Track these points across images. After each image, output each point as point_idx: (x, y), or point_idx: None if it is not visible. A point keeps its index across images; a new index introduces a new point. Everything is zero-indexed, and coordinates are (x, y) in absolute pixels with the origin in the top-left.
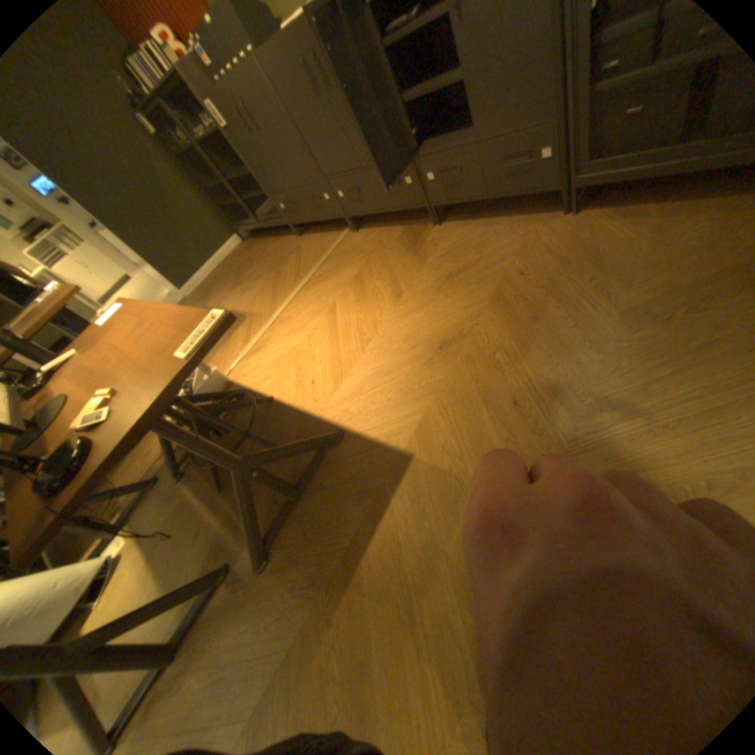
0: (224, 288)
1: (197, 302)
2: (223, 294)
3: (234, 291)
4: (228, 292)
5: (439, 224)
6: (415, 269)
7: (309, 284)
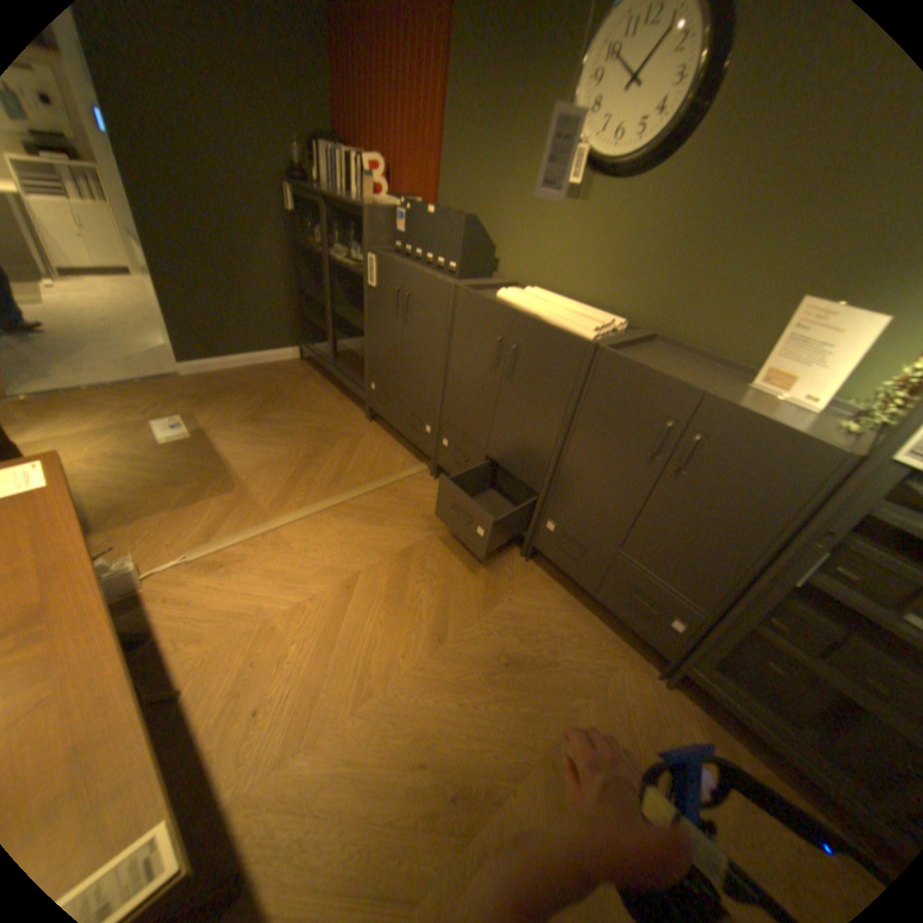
0: (235, 410)
1: (186, 398)
2: (228, 418)
3: (245, 427)
4: (236, 421)
5: (525, 560)
6: (474, 610)
7: (341, 509)
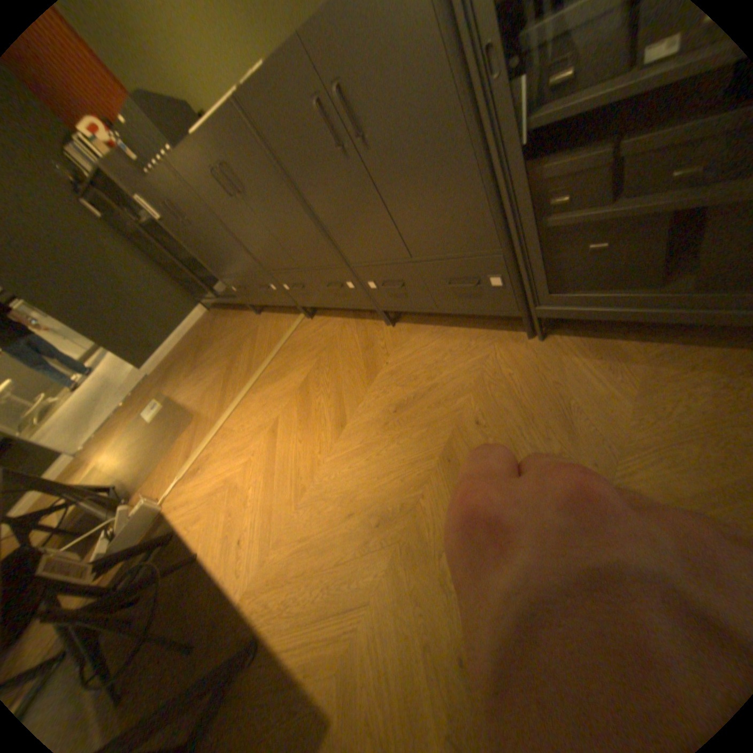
0: (181, 371)
1: (155, 385)
2: (179, 379)
3: (190, 377)
4: (184, 377)
5: (392, 326)
6: (363, 388)
7: (257, 385)
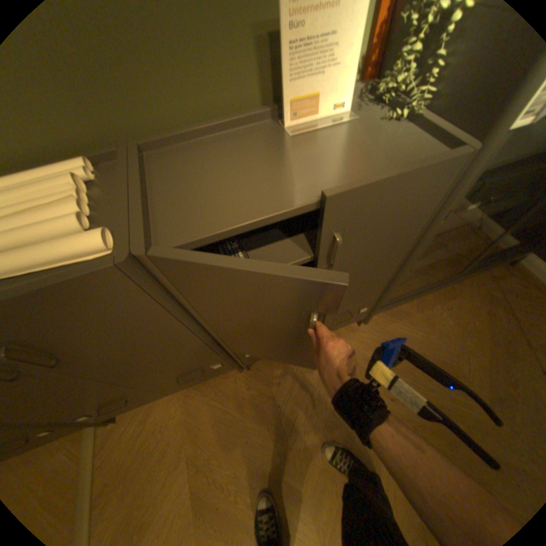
0: None
1: None
2: None
3: None
4: None
5: (246, 371)
6: (279, 448)
7: None
